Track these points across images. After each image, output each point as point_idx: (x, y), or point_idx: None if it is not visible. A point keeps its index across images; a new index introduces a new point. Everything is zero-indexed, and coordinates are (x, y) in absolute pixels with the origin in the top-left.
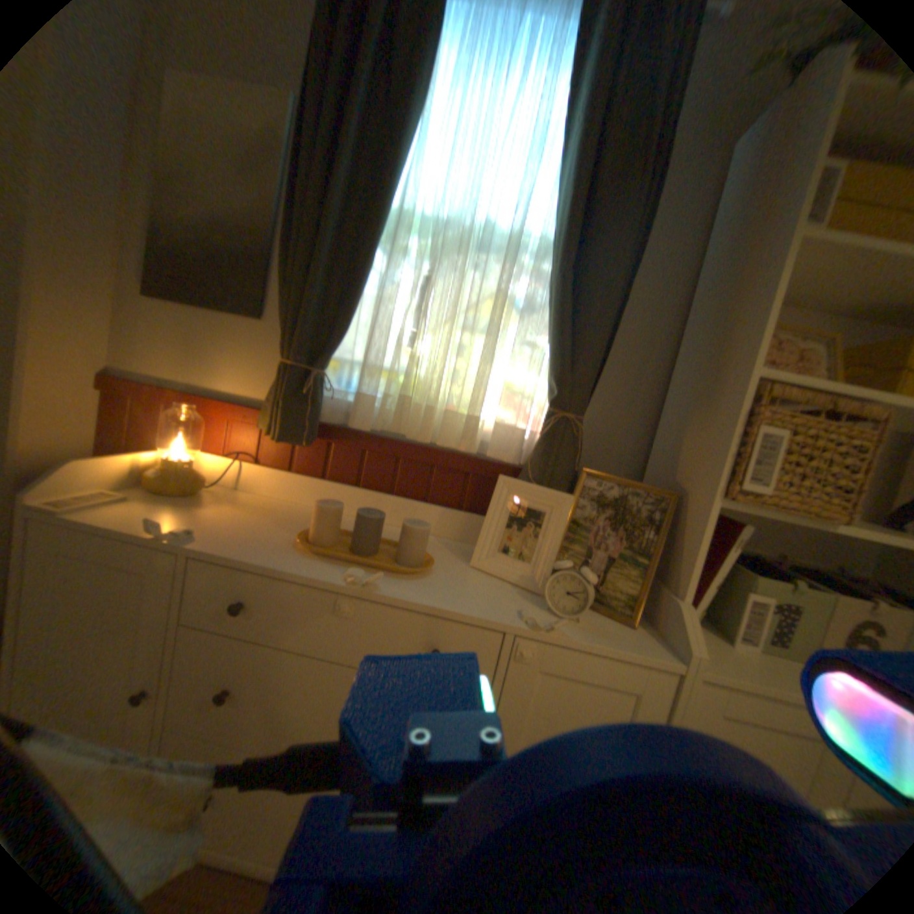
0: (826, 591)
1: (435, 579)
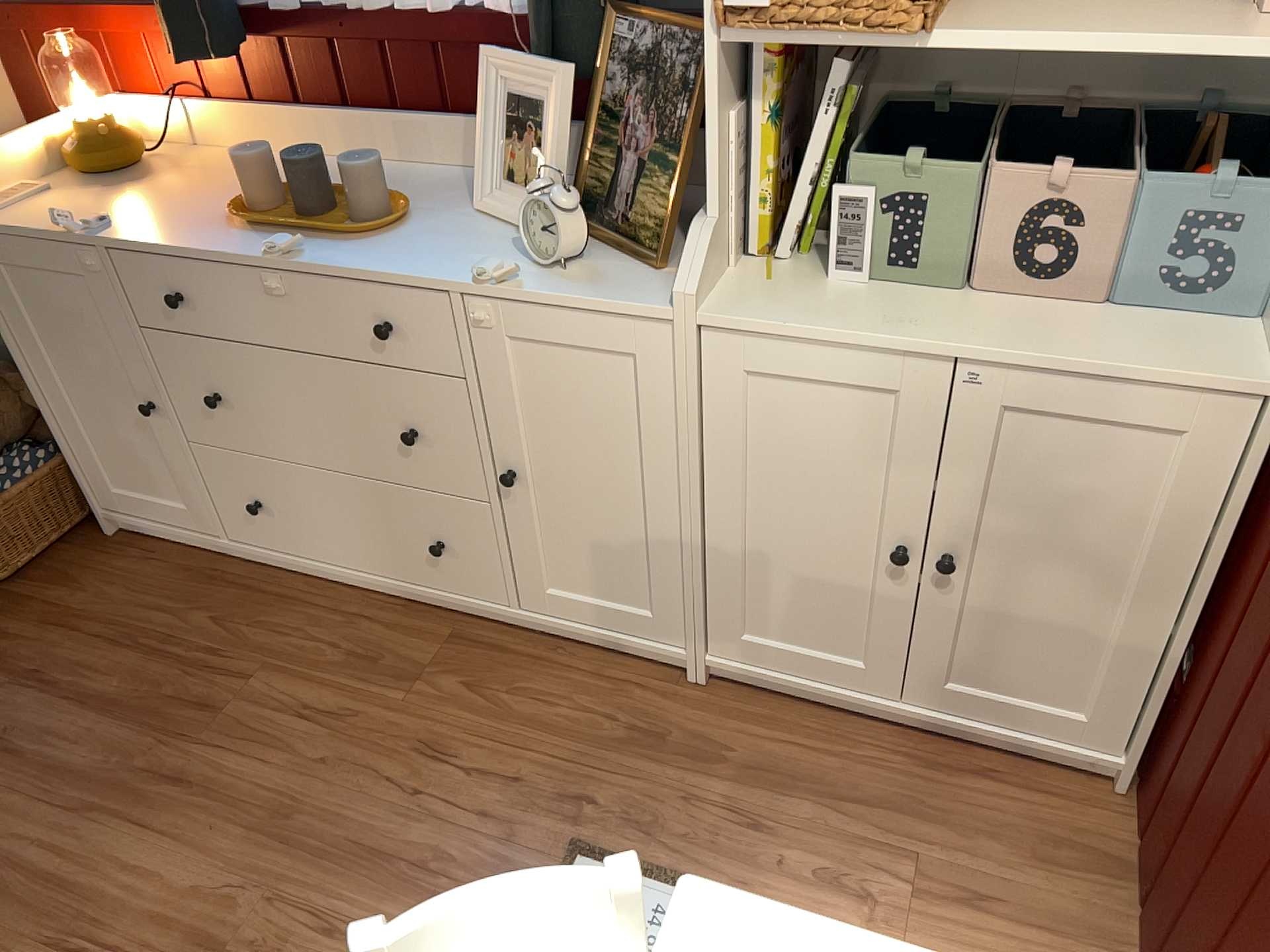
0: (975, 167)
1: (403, 241)
